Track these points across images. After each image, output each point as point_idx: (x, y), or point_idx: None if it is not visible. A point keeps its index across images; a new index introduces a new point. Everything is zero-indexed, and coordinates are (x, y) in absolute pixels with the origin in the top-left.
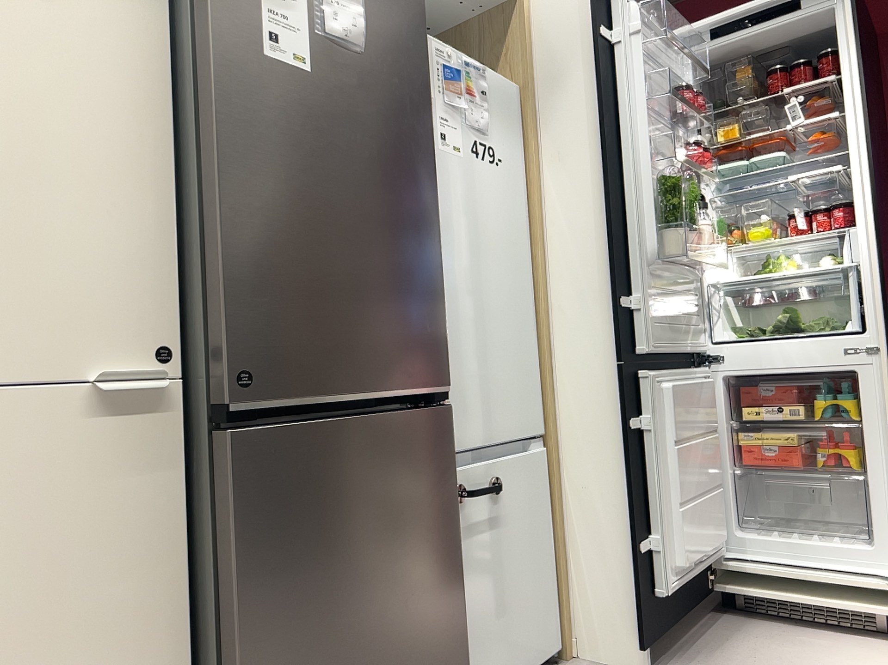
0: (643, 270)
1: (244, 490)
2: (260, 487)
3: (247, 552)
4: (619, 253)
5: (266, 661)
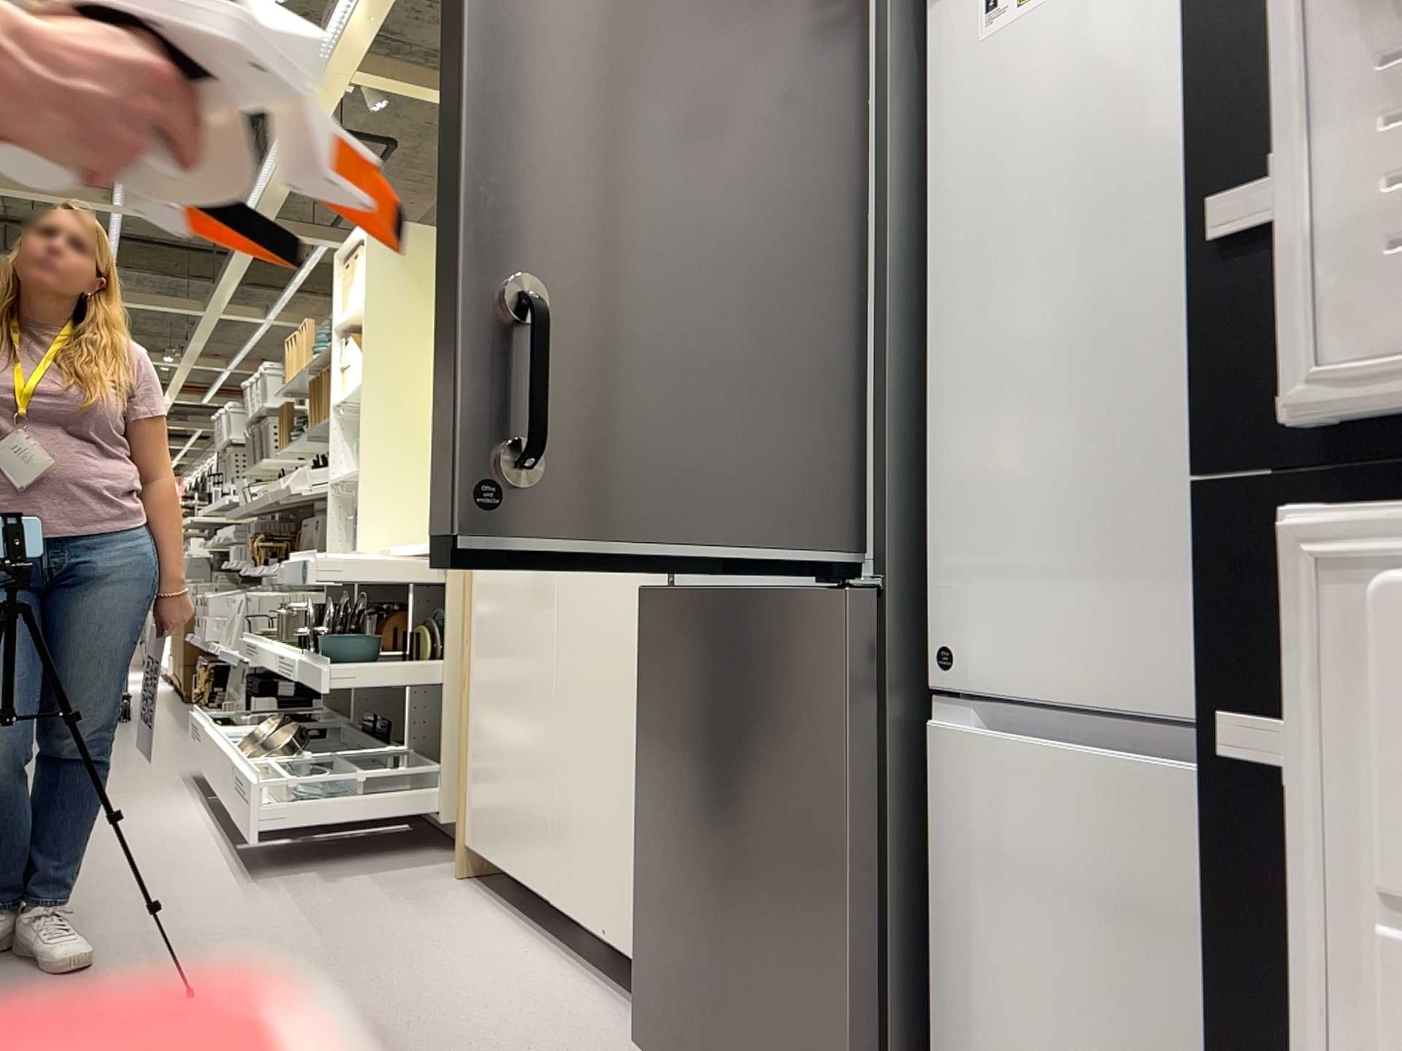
0: (1328, 17)
1: (645, 649)
2: (652, 650)
3: (644, 709)
4: (1255, 6)
5: (650, 824)
